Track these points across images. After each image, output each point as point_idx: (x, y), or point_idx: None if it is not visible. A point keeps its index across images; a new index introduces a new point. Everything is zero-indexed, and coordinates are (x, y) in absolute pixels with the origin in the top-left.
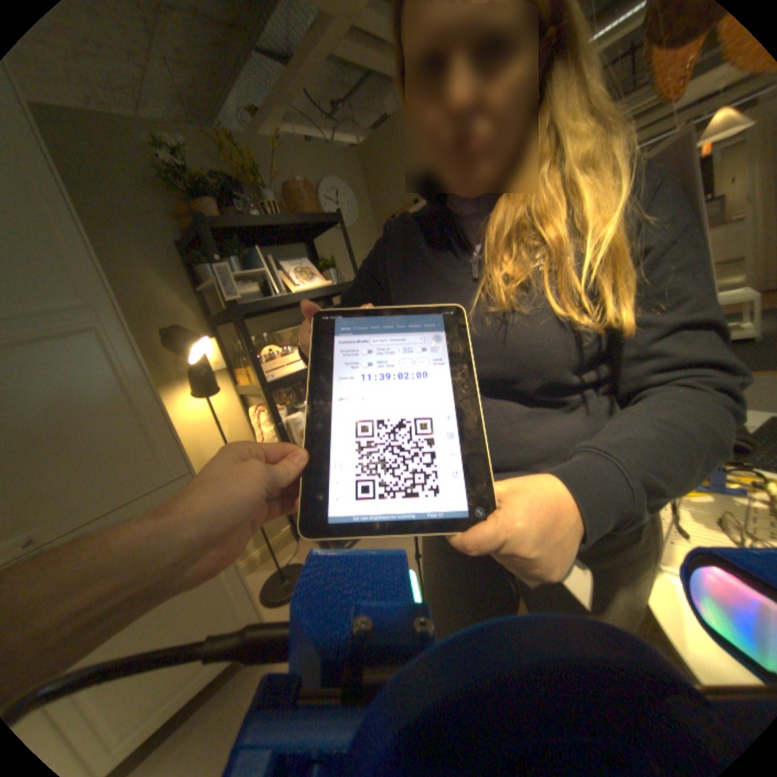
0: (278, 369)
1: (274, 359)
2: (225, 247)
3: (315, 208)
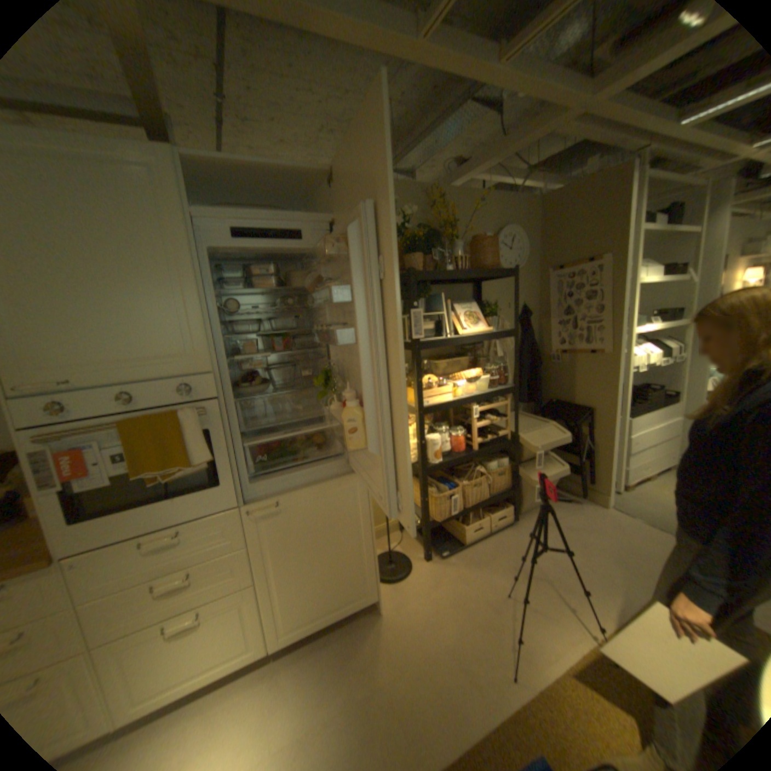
0: (432, 396)
1: (432, 388)
2: (419, 291)
3: (495, 261)
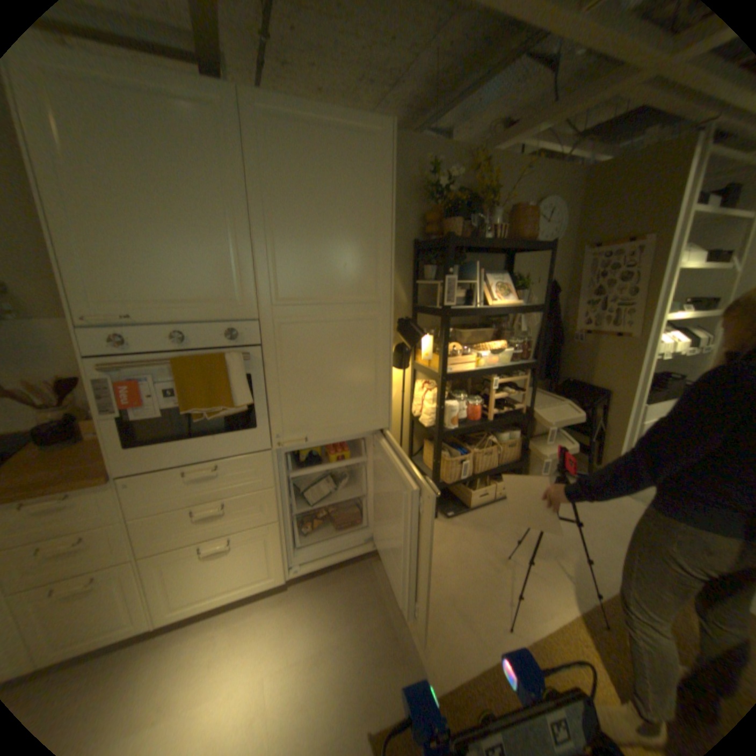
0: (456, 364)
1: (456, 356)
2: (454, 257)
3: (535, 233)
